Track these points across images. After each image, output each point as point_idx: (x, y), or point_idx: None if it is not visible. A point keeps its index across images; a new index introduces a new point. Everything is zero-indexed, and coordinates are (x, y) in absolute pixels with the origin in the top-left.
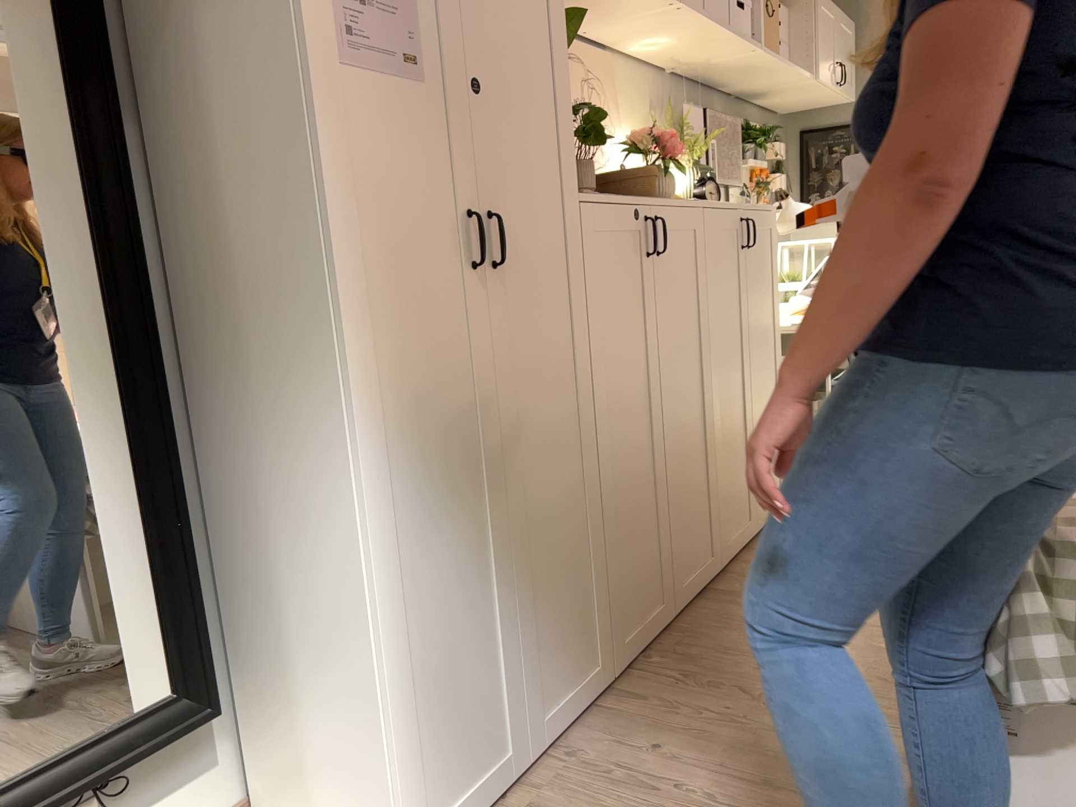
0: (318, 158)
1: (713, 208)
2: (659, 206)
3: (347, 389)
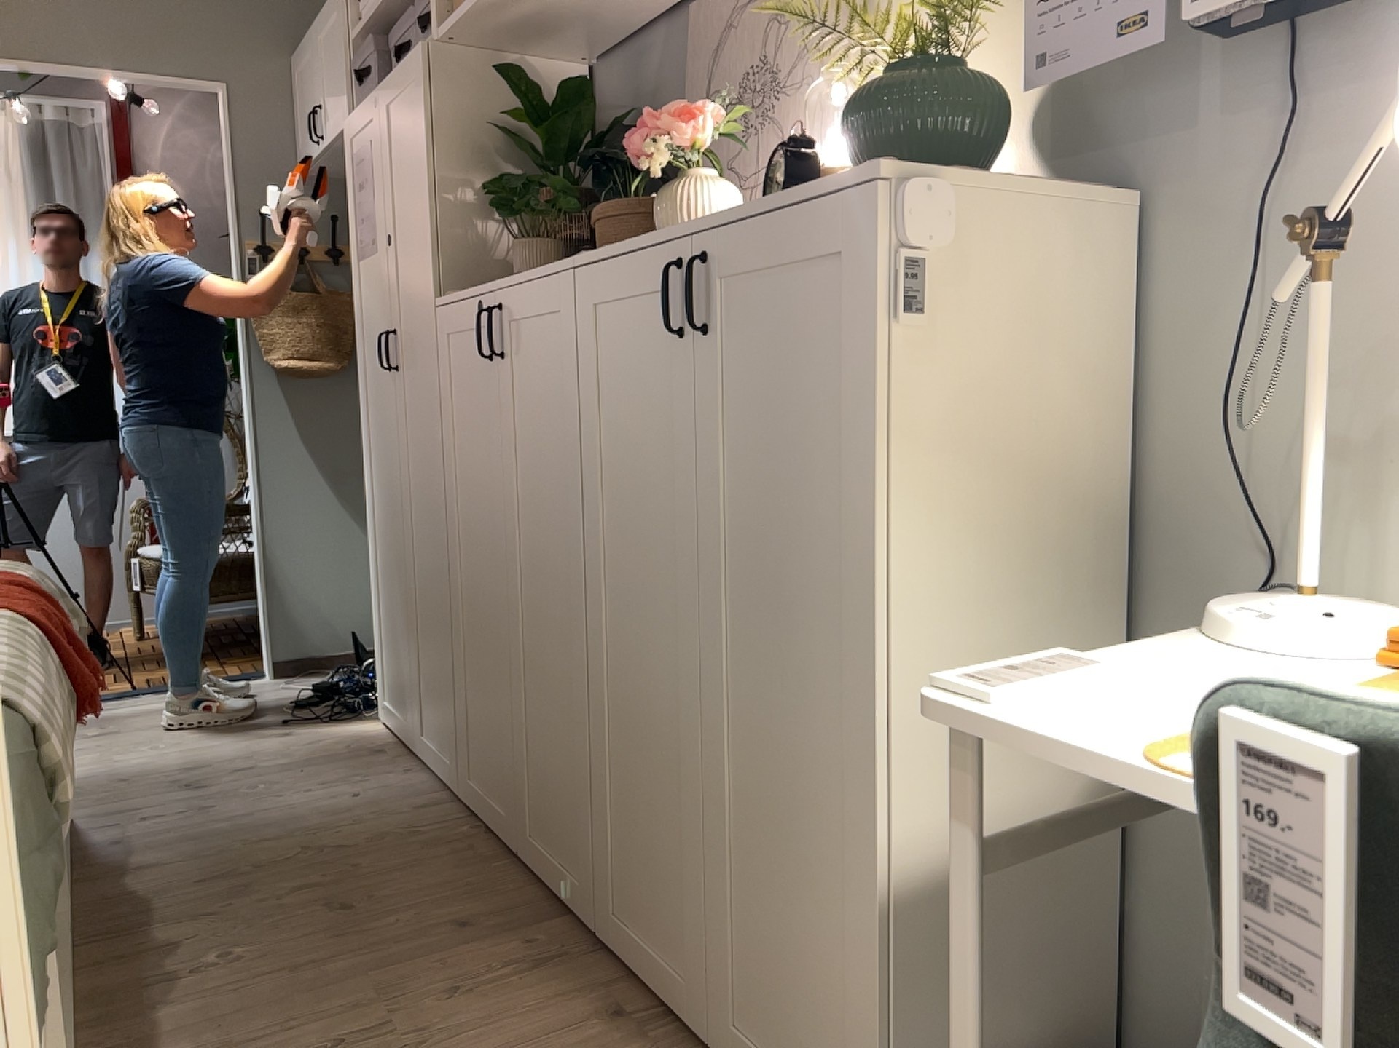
0: (355, 315)
1: (606, 263)
2: (507, 290)
3: (362, 433)
